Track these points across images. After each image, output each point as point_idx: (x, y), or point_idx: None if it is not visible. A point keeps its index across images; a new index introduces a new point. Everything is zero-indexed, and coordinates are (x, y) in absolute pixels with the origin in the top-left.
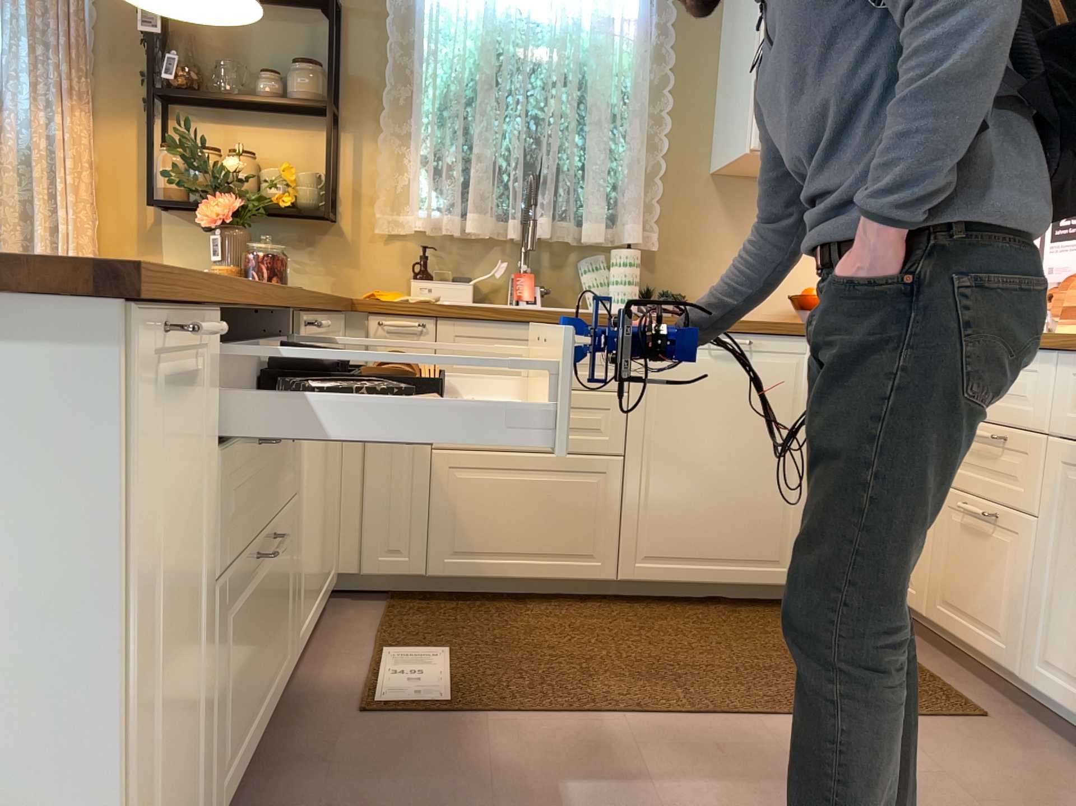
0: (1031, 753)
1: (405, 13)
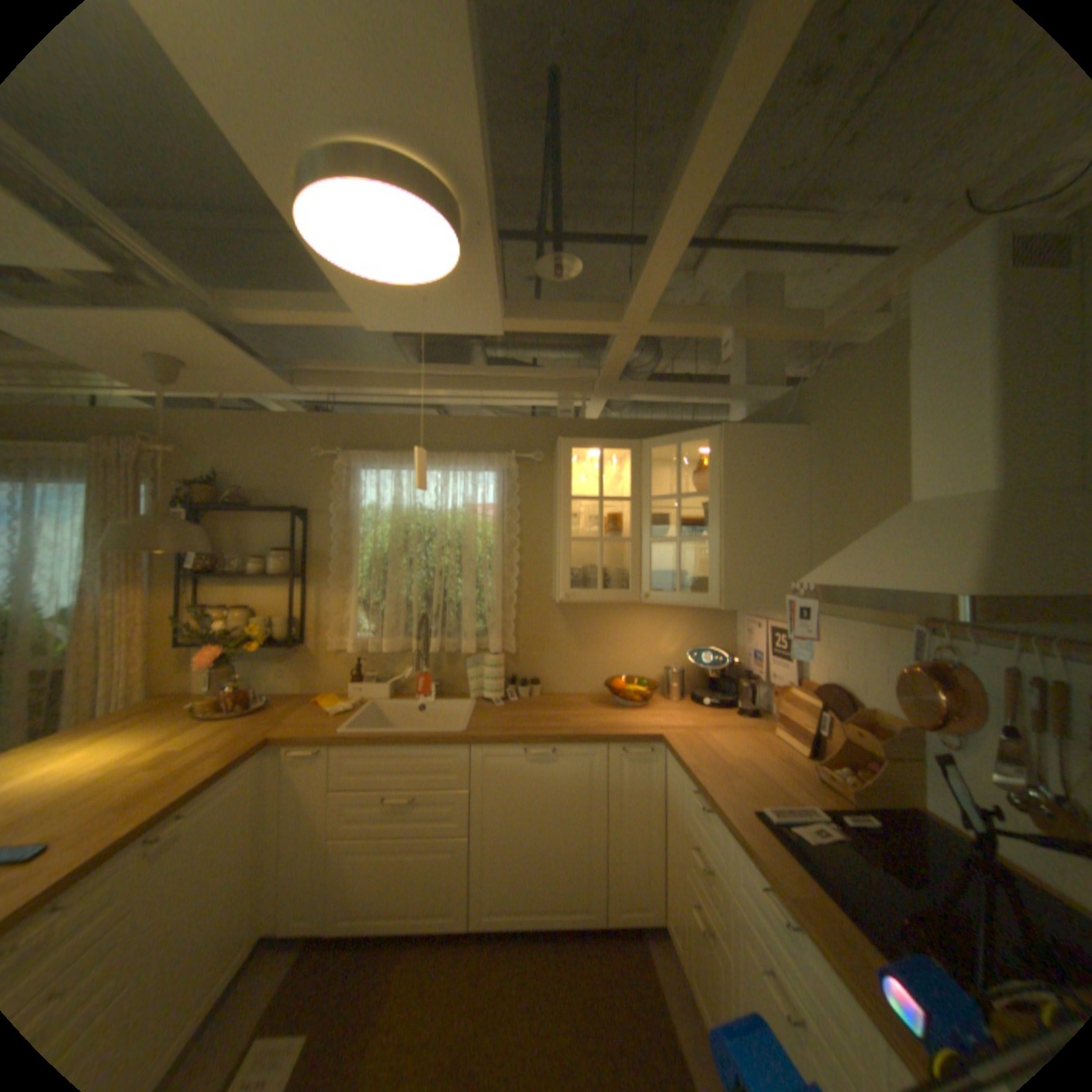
0: None
1: (345, 512)
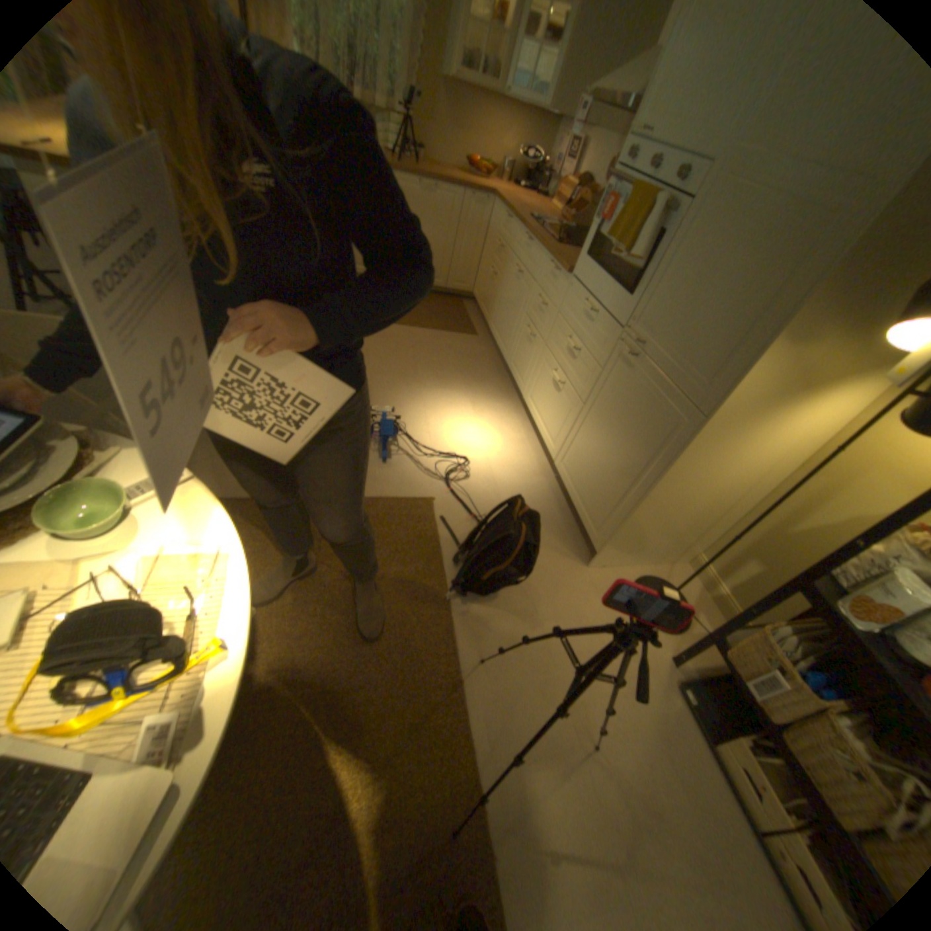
0: (480, 345)
1: None
